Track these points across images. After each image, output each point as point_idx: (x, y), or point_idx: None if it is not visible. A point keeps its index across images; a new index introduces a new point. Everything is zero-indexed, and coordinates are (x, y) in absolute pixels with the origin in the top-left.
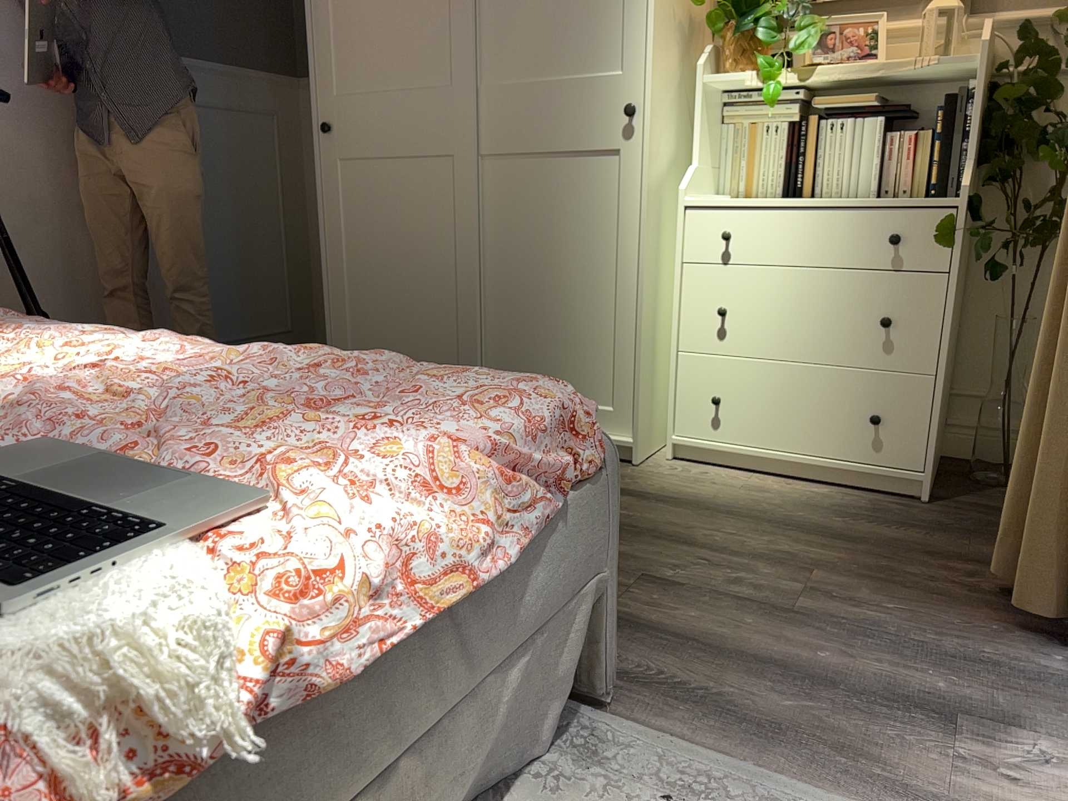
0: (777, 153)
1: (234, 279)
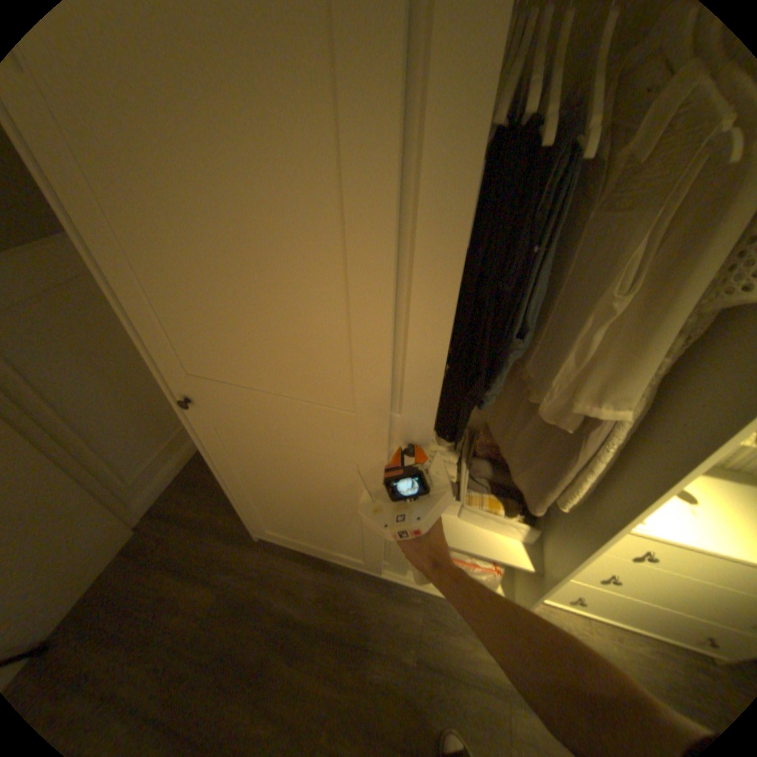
0: None
1: (127, 433)
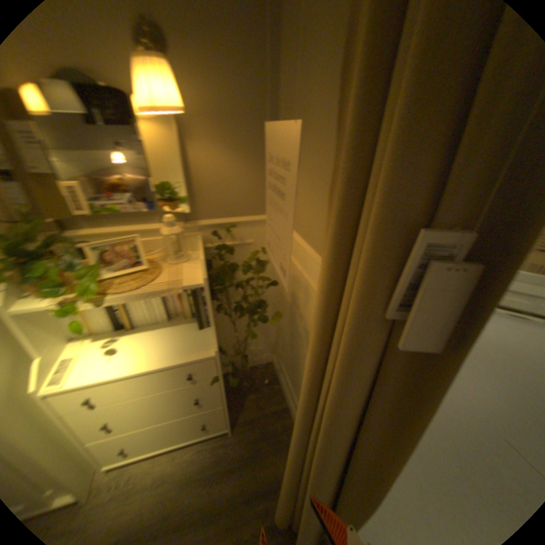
0: (98, 313)
1: None
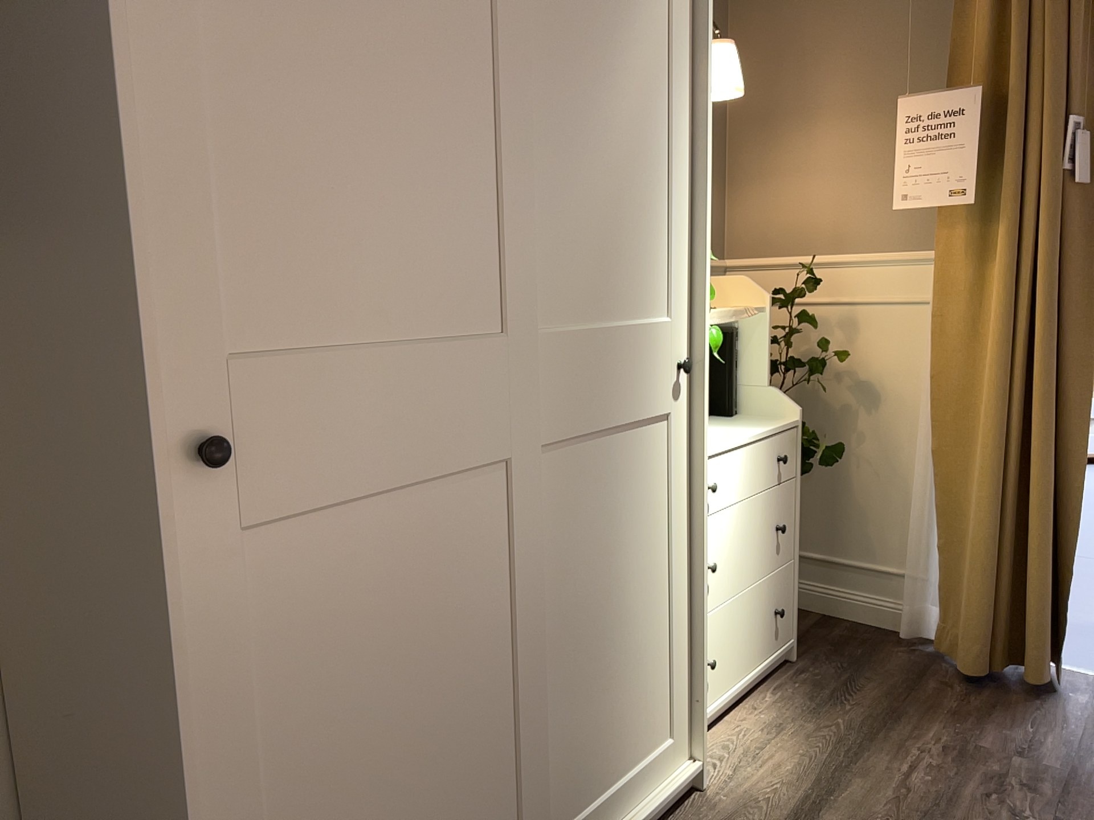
0: None
1: None
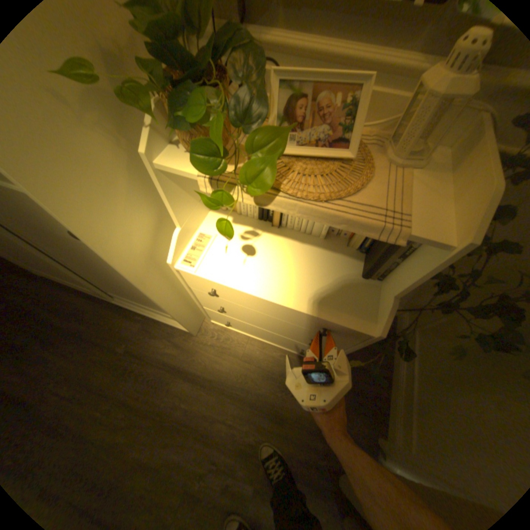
0: None
1: None
